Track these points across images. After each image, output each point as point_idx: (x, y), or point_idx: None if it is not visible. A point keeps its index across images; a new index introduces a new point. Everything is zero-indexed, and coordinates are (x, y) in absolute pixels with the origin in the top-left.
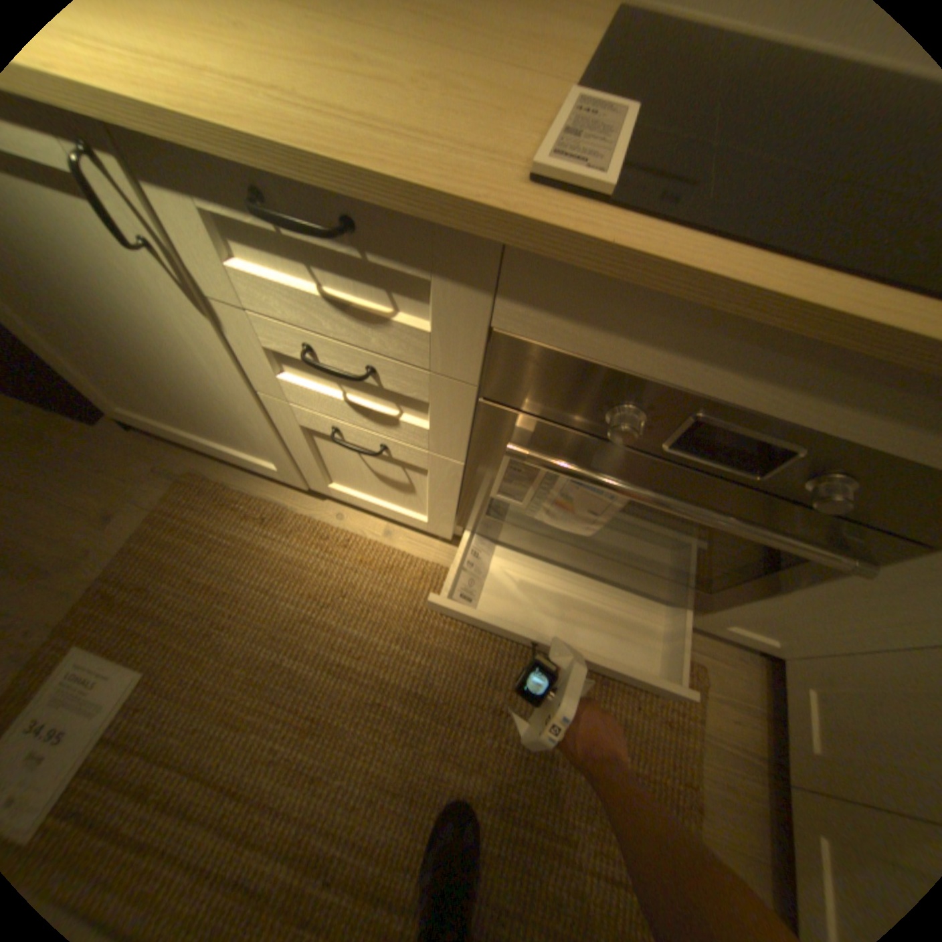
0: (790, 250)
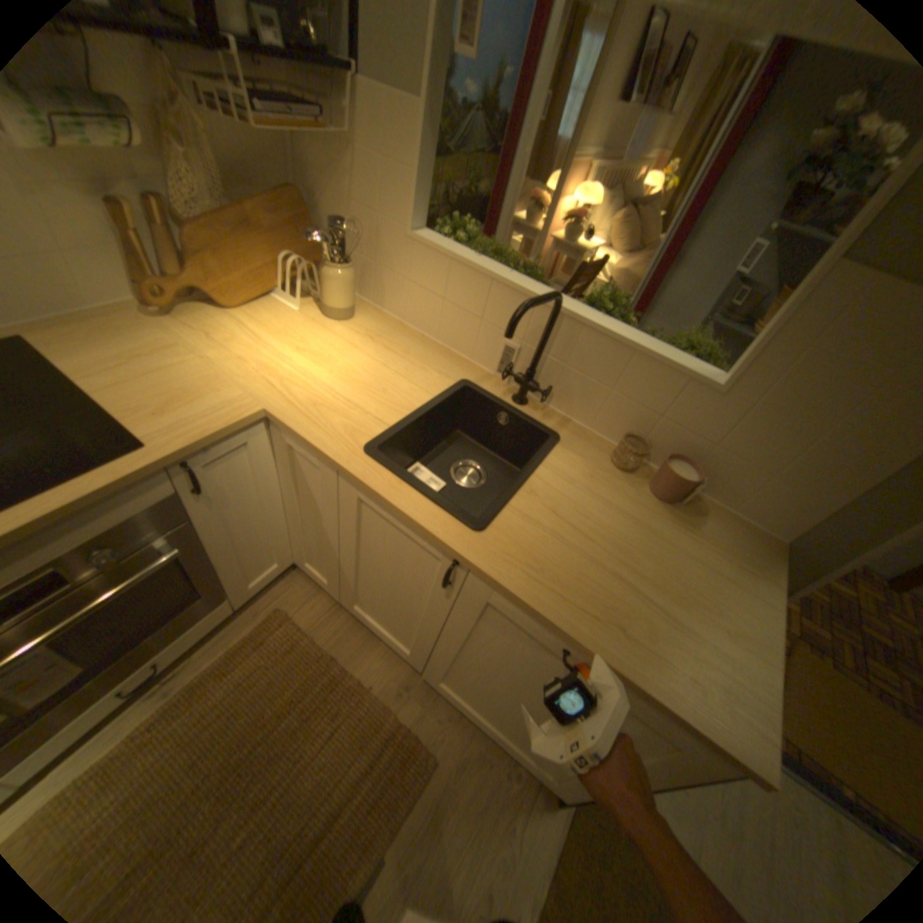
0: None
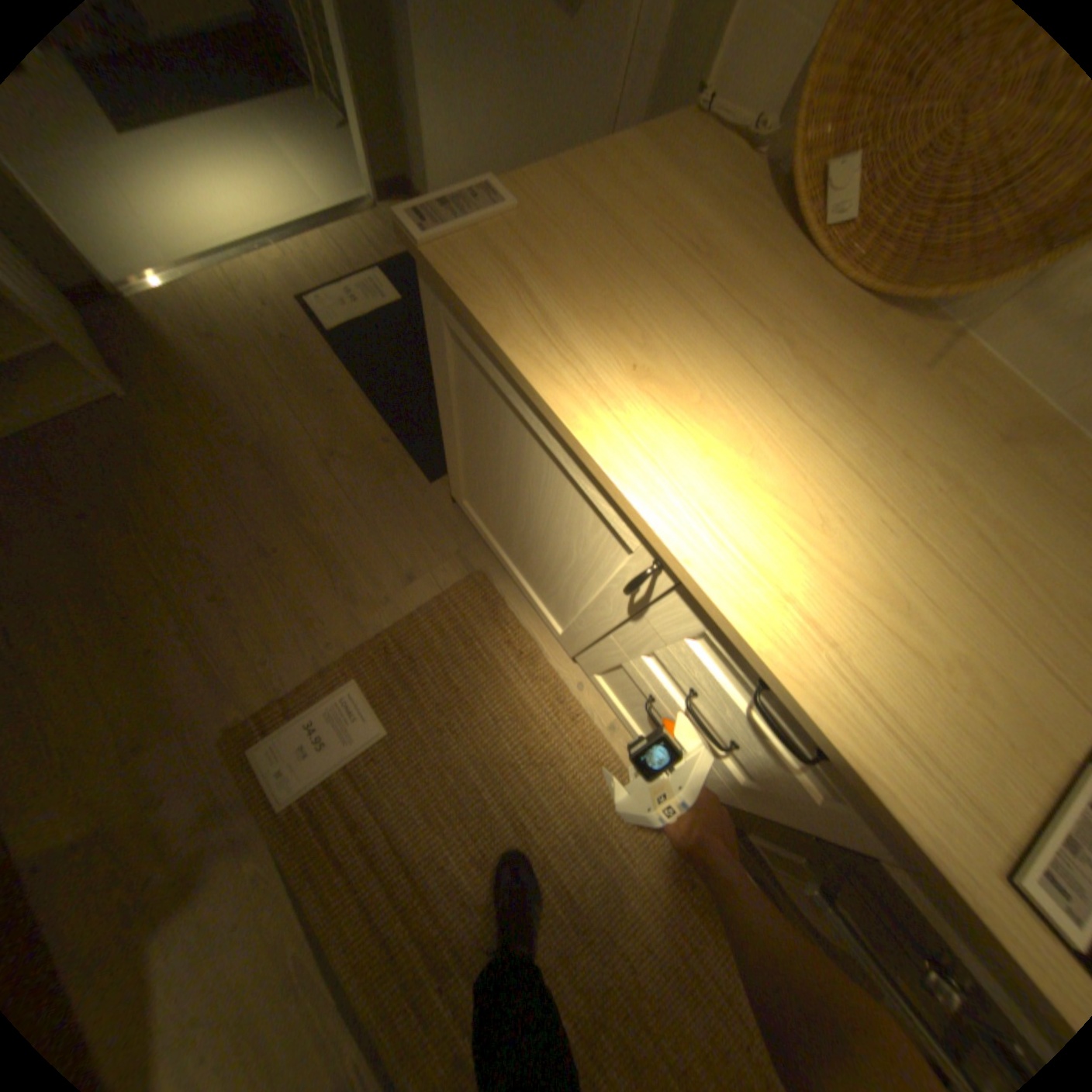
0: None
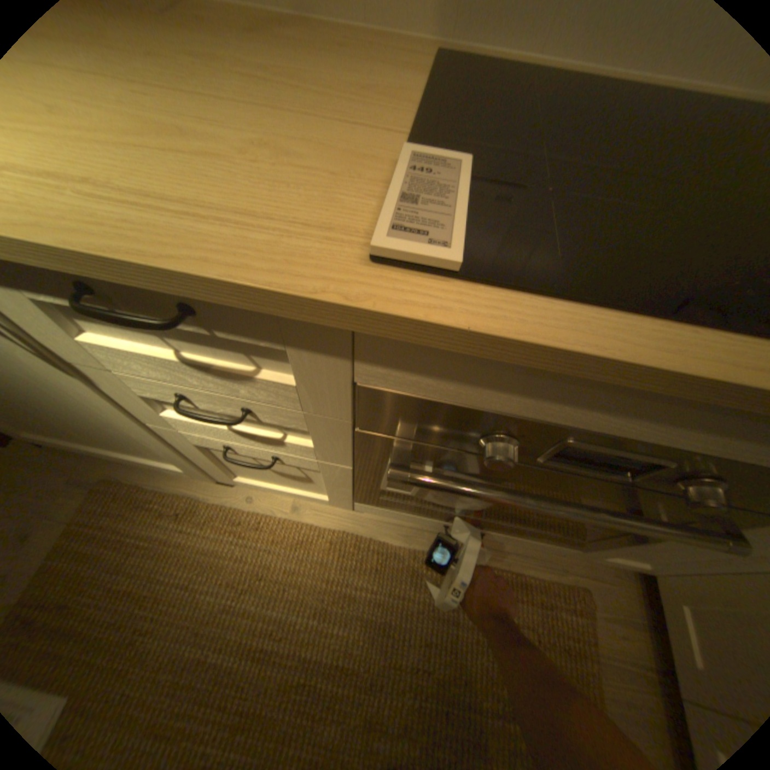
0: (652, 309)
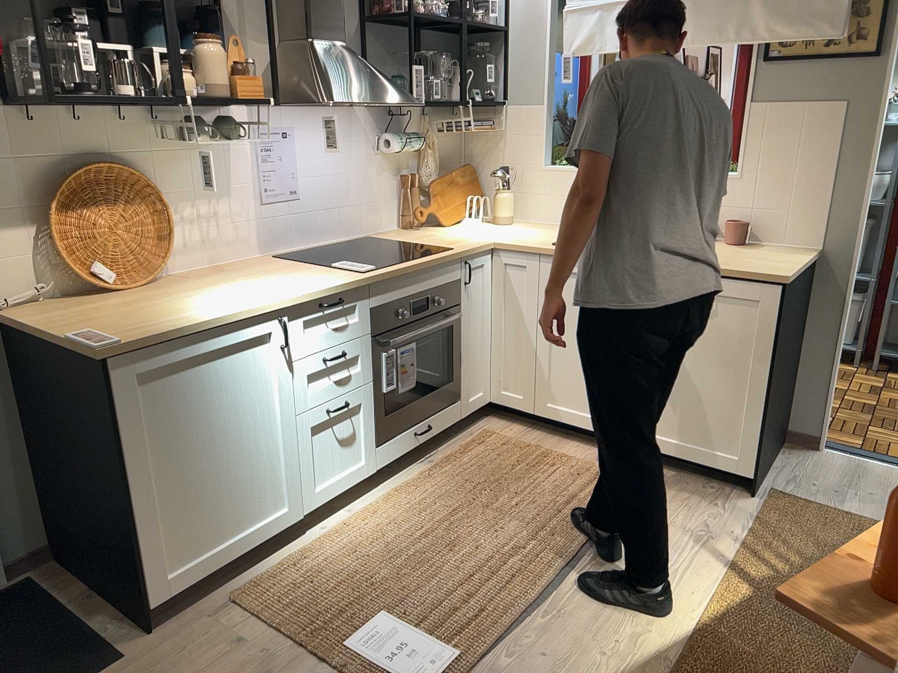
0: (399, 263)
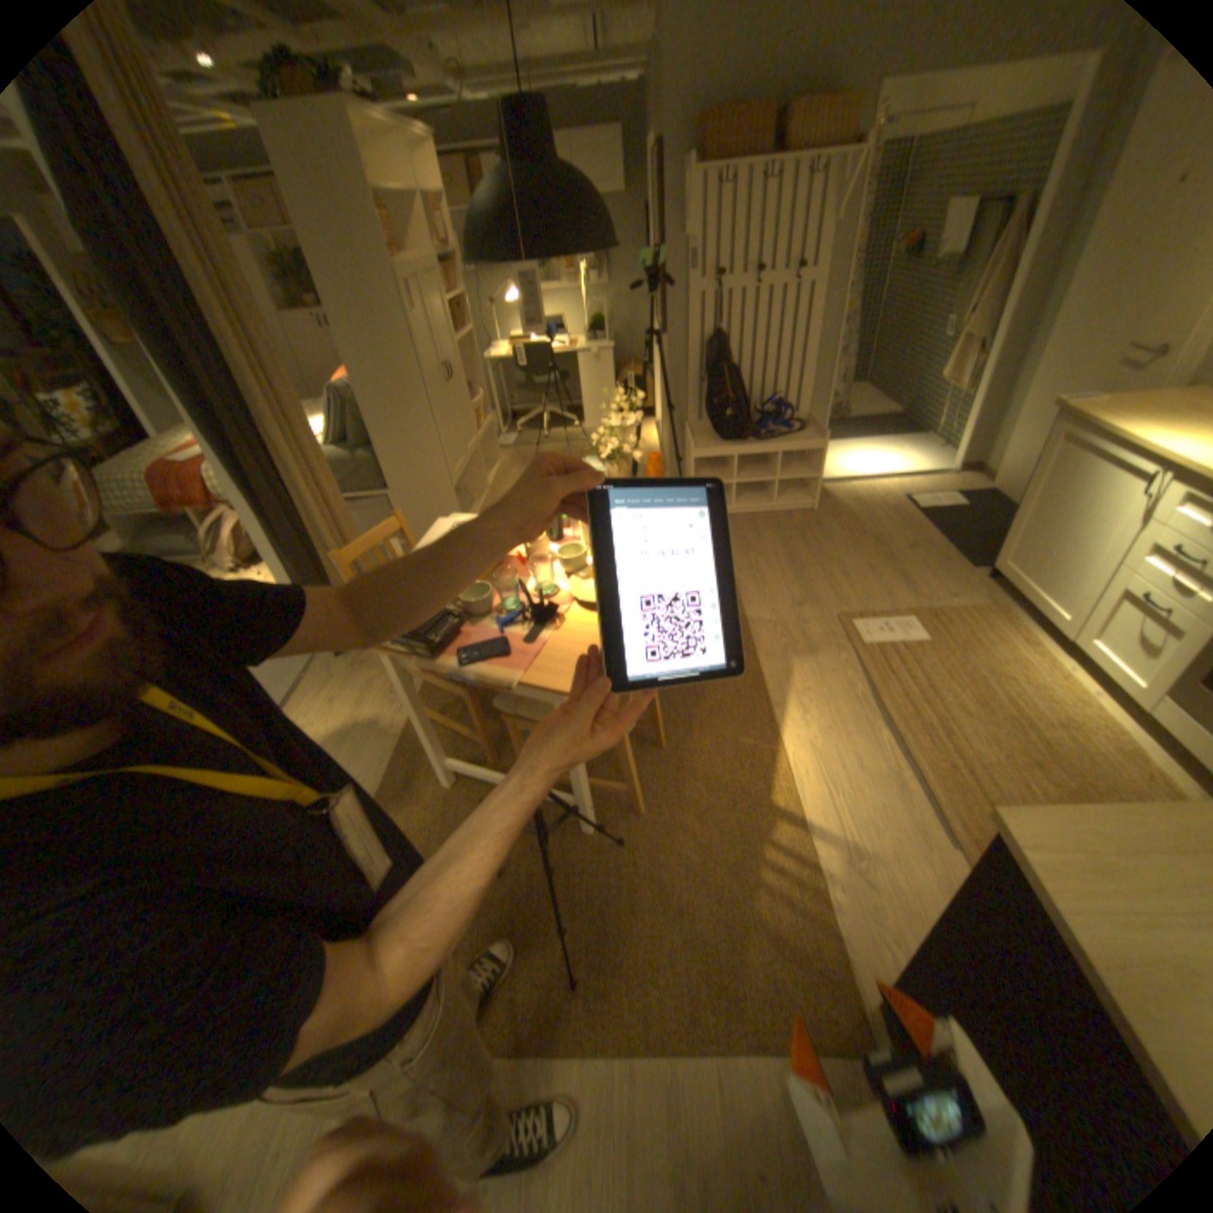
0: None
